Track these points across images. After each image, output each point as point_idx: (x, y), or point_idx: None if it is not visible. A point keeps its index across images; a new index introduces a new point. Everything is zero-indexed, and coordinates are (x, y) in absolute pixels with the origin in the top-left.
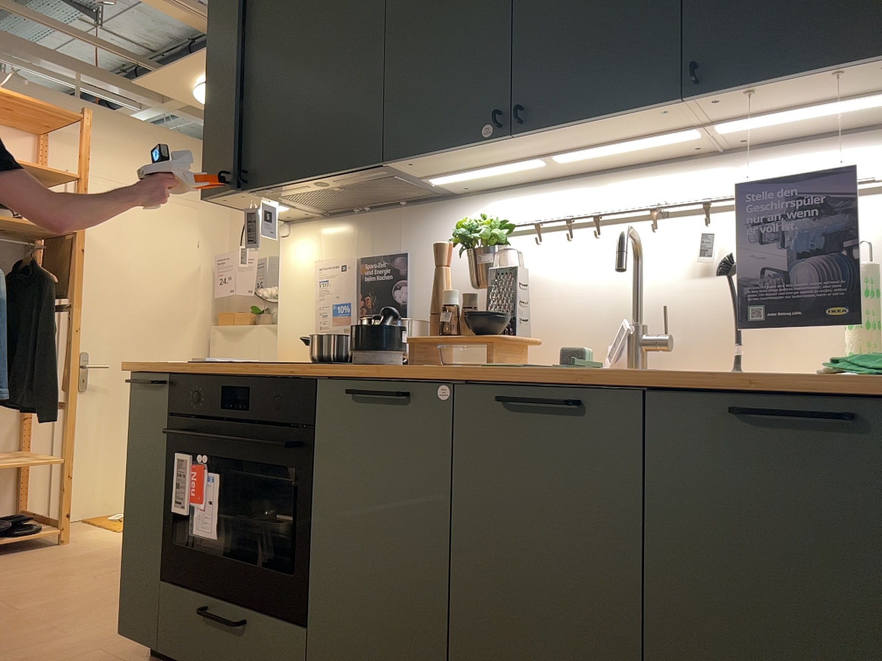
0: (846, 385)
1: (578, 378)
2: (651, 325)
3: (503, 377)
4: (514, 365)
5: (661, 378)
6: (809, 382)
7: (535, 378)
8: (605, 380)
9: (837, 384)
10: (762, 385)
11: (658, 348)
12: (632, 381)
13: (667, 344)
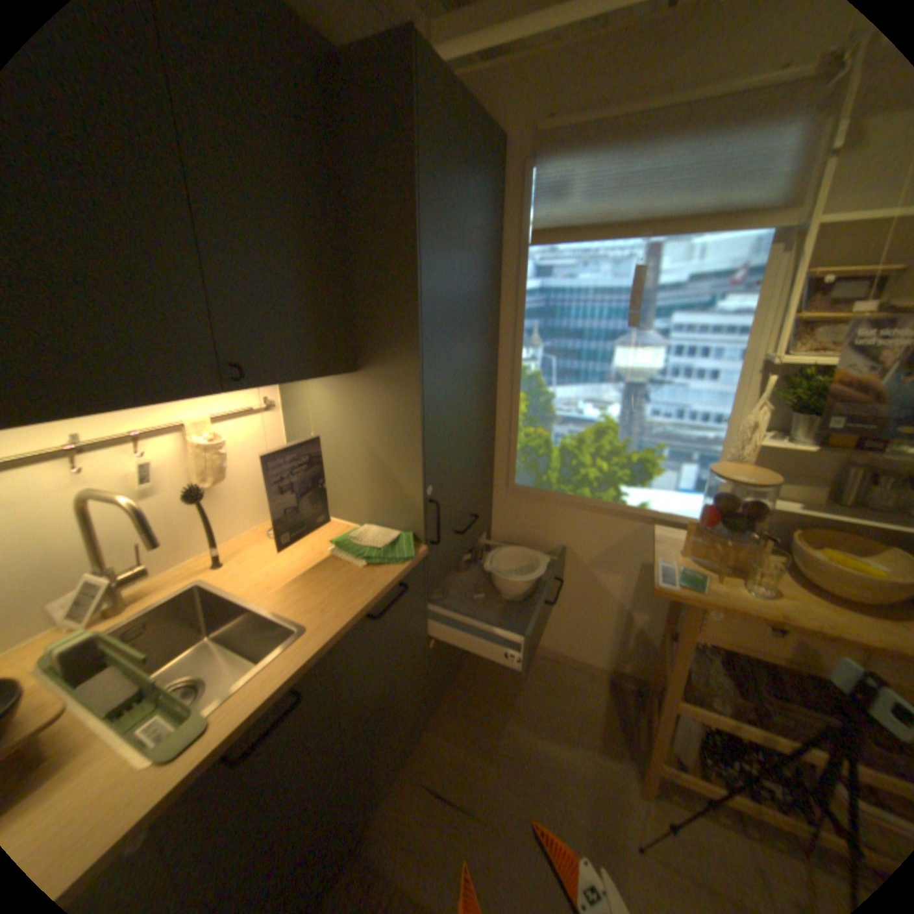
0: (395, 574)
1: (292, 681)
2: (110, 565)
3: (225, 746)
4: (202, 726)
5: (342, 634)
6: (384, 582)
7: (245, 715)
8: (310, 664)
9: (401, 578)
10: (379, 598)
11: (130, 582)
12: (326, 649)
13: (141, 574)
